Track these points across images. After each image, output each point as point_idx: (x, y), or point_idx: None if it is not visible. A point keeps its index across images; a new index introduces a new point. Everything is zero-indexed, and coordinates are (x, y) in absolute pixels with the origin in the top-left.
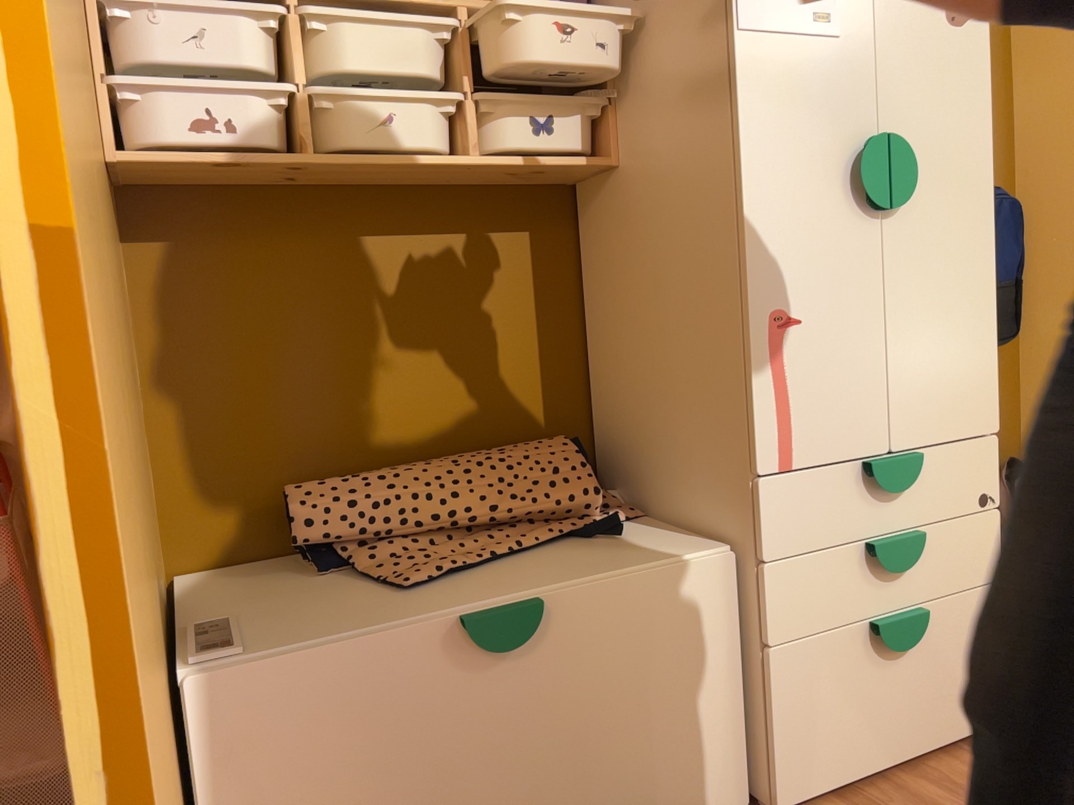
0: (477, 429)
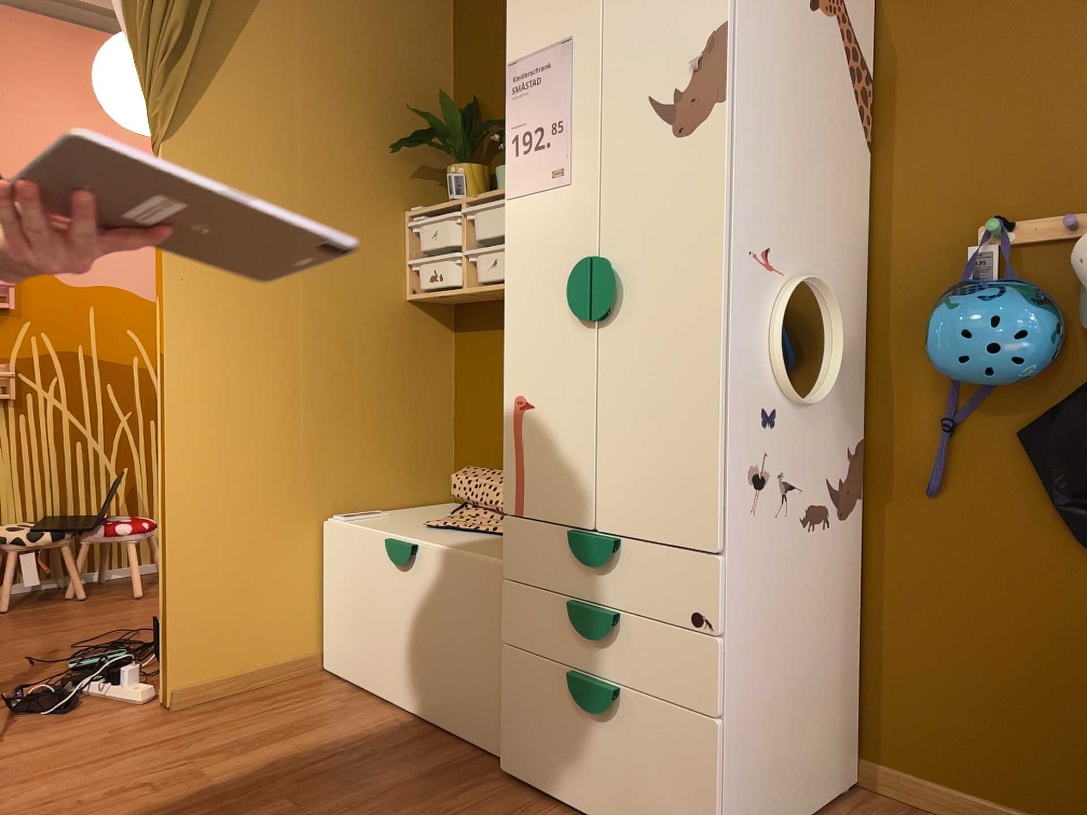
0: None
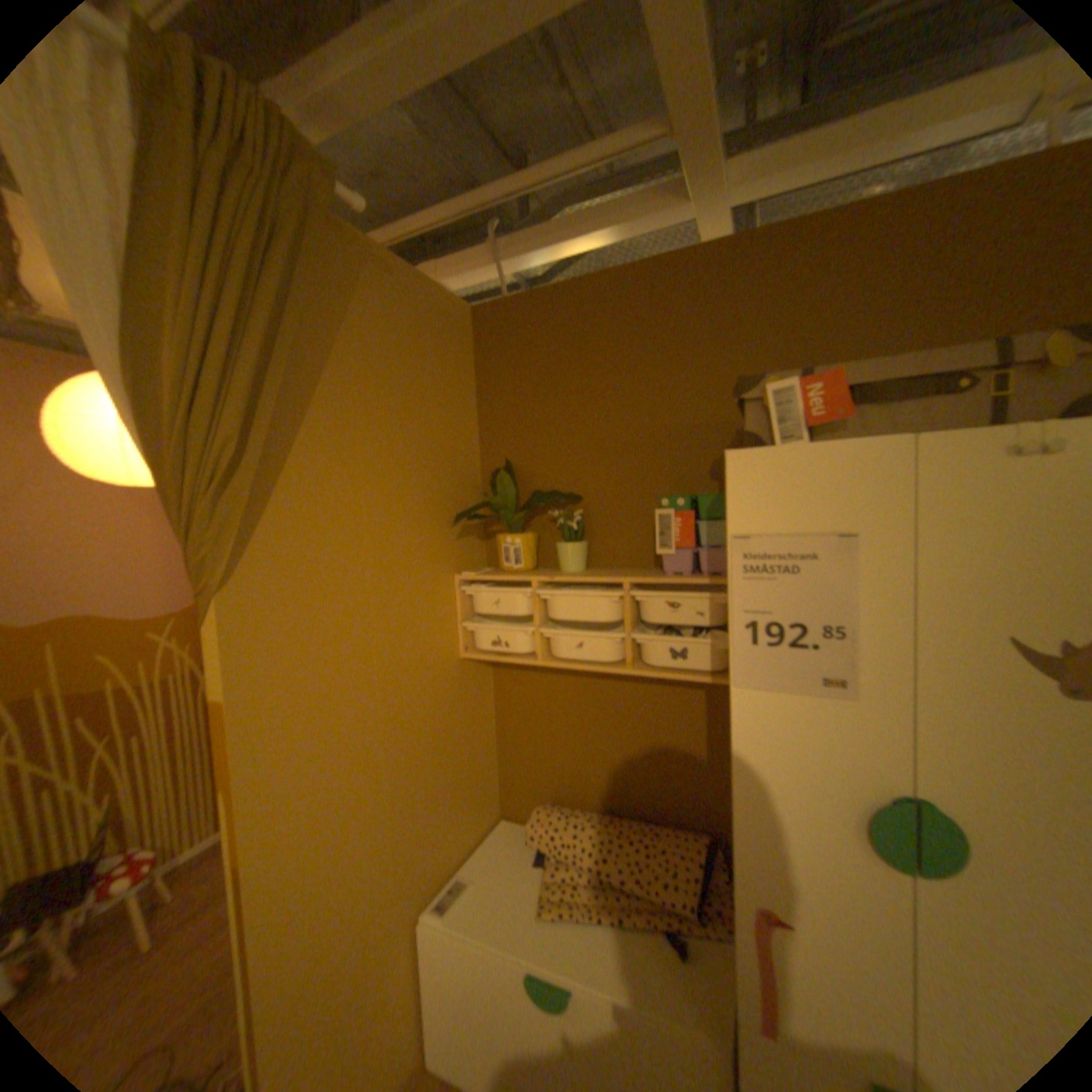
0: (658, 806)
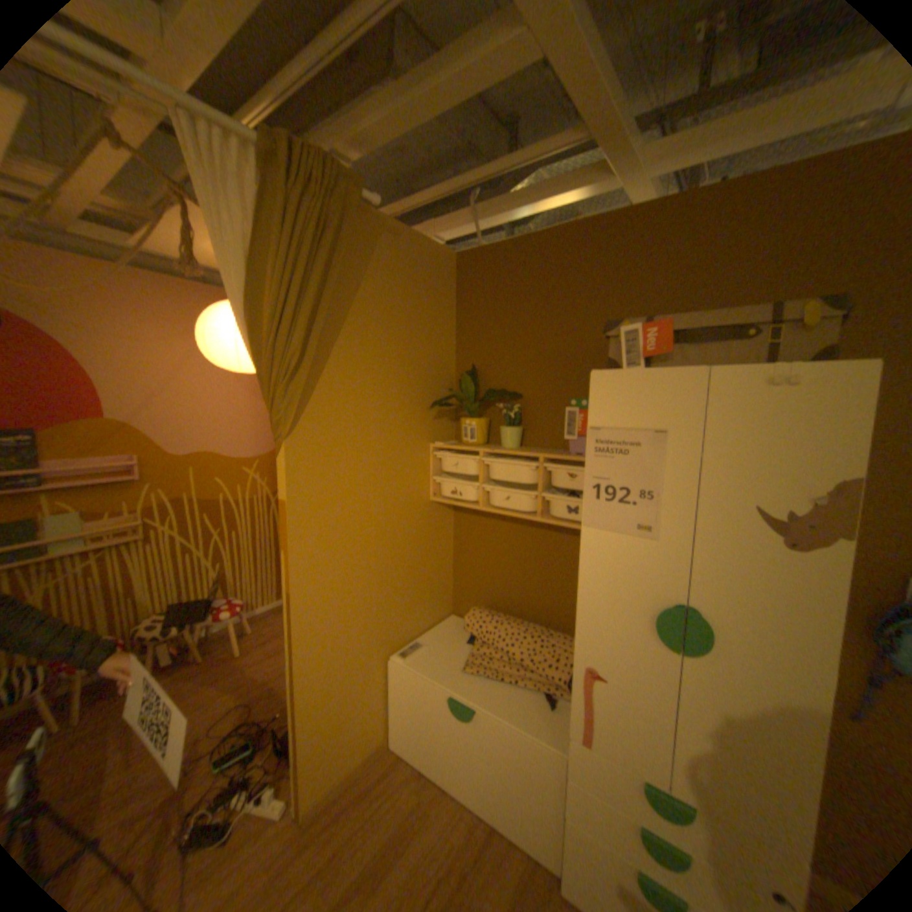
0: (557, 618)
